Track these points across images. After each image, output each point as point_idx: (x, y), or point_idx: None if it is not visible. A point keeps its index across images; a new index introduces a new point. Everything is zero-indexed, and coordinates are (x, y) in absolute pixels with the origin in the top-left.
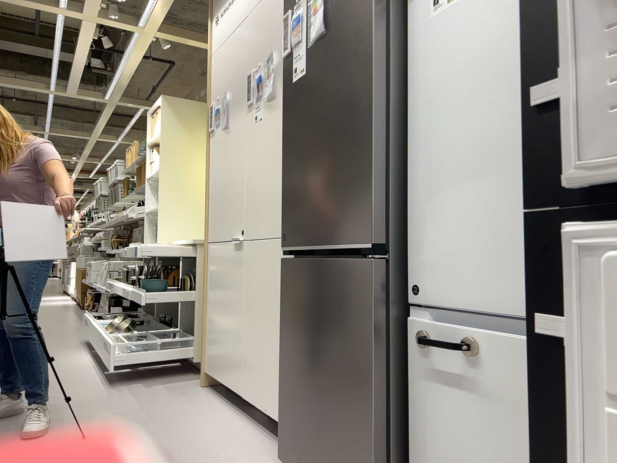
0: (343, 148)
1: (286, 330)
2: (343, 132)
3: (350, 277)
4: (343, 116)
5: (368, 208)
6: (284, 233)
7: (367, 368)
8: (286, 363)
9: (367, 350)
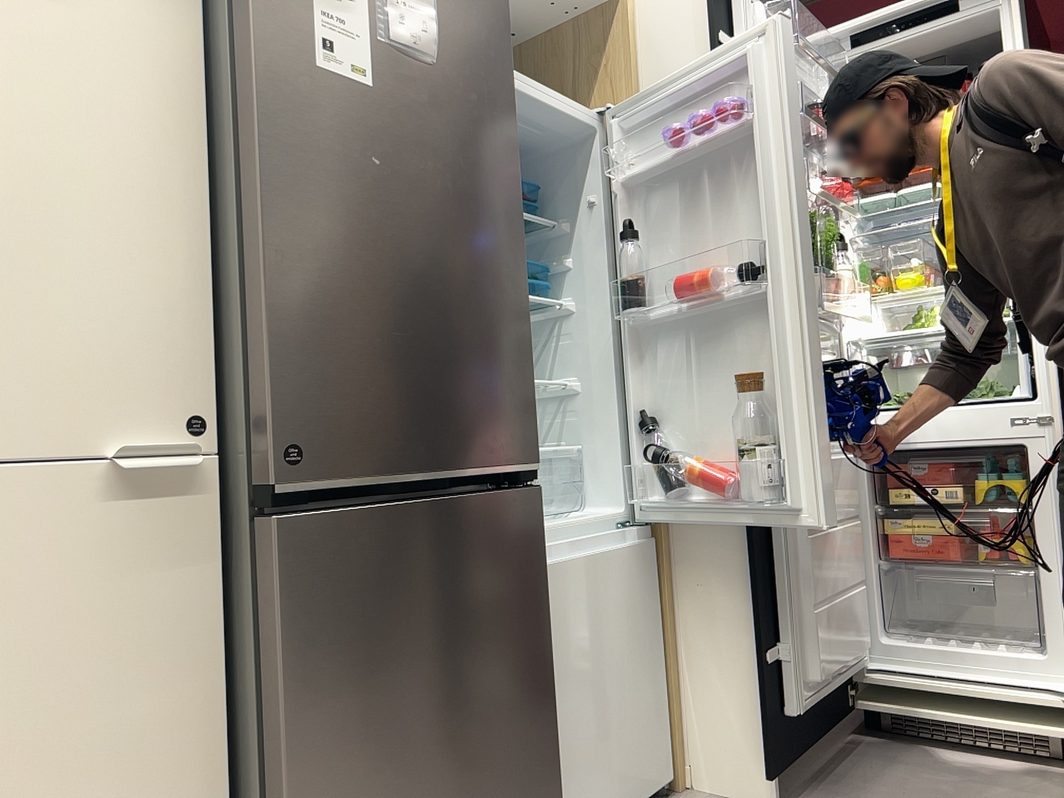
0: (480, 299)
1: (317, 705)
2: (479, 272)
3: (506, 519)
4: (477, 245)
5: (527, 409)
6: (286, 444)
7: (541, 651)
8: (320, 794)
9: (539, 623)
